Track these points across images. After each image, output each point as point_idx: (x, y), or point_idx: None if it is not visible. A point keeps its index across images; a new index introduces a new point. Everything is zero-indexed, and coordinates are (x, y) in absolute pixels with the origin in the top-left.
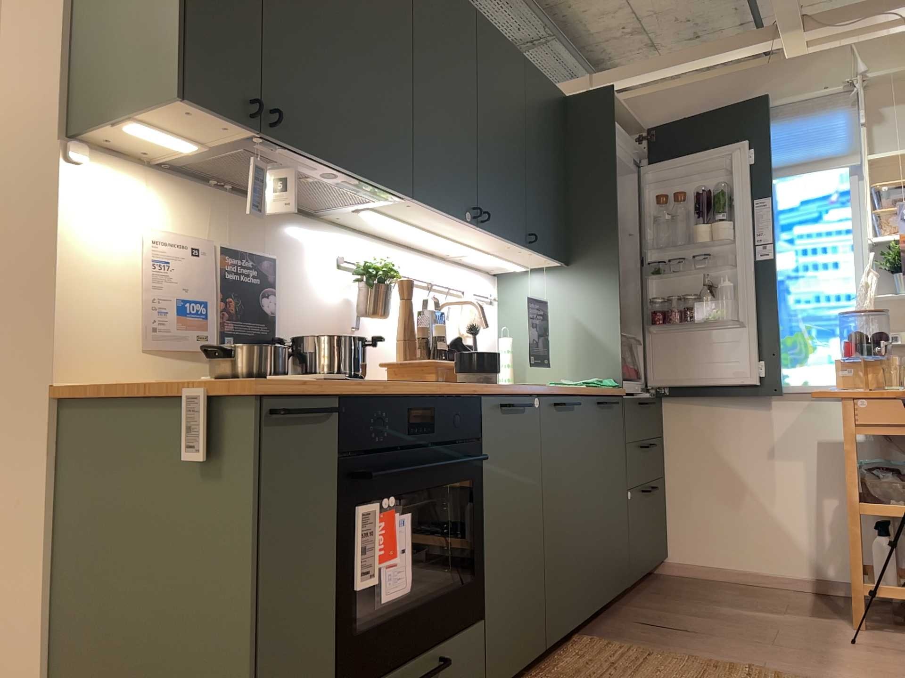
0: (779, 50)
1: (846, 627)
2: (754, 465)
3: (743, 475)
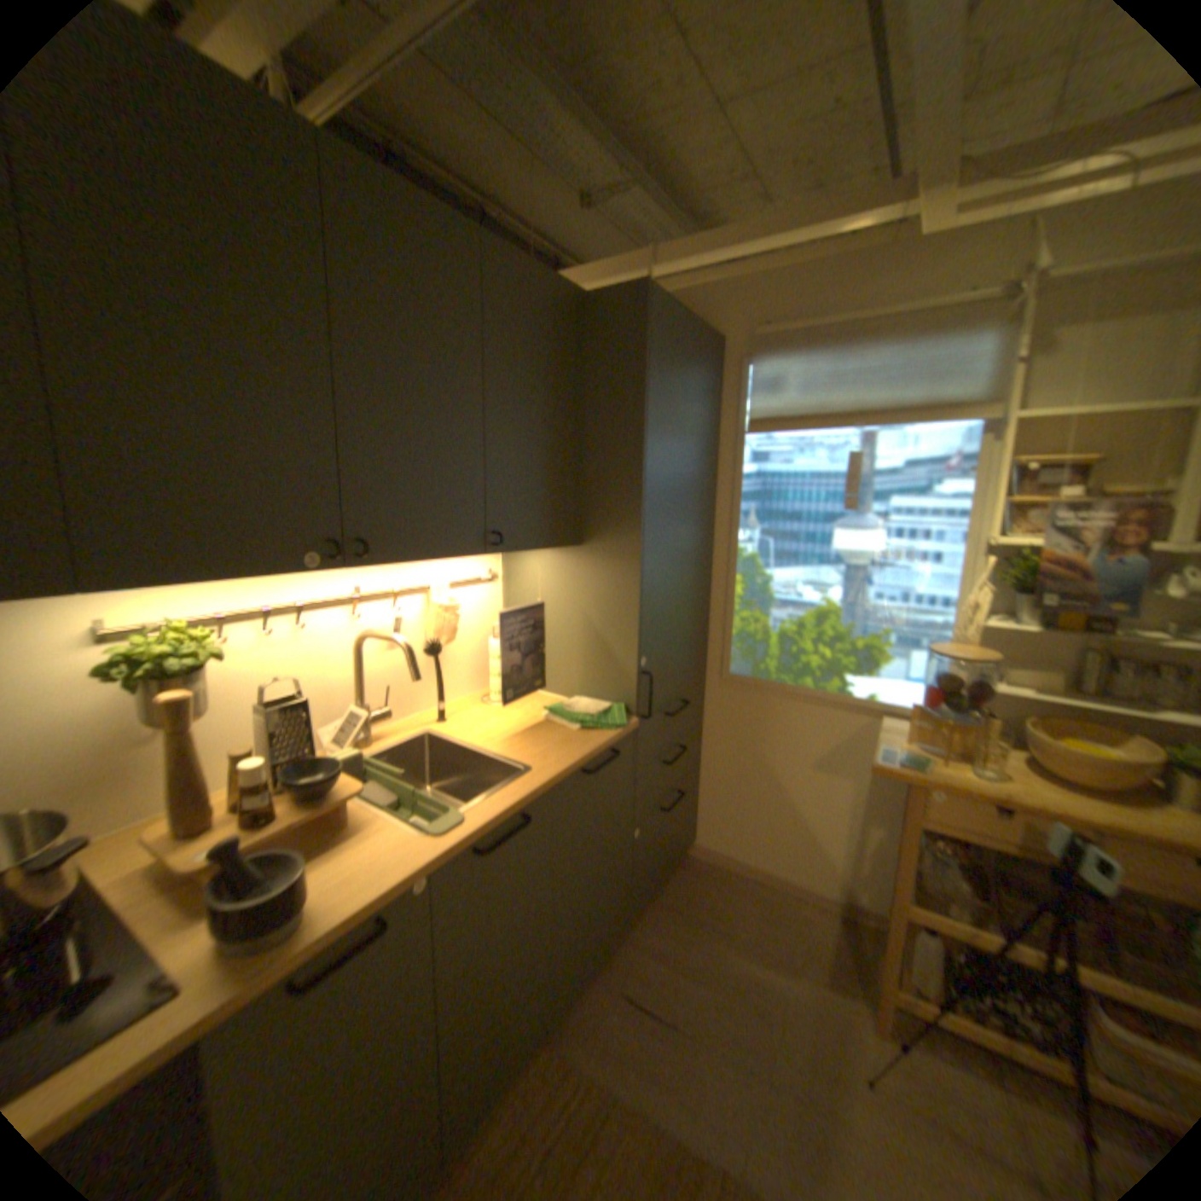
0: (918, 215)
1: (865, 1027)
2: (796, 774)
3: (782, 782)
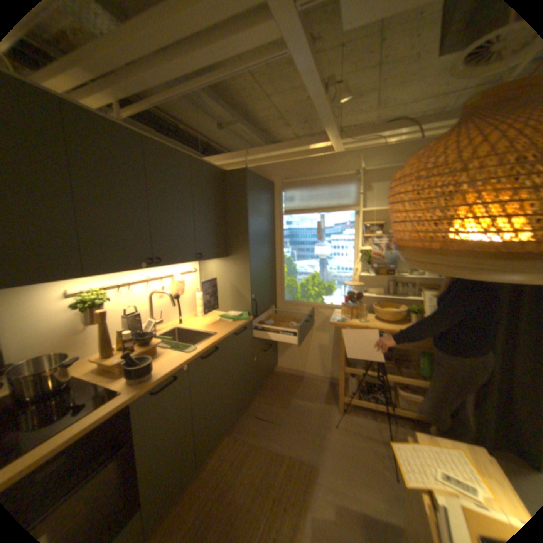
0: (332, 146)
1: (335, 413)
2: (310, 334)
3: (306, 337)
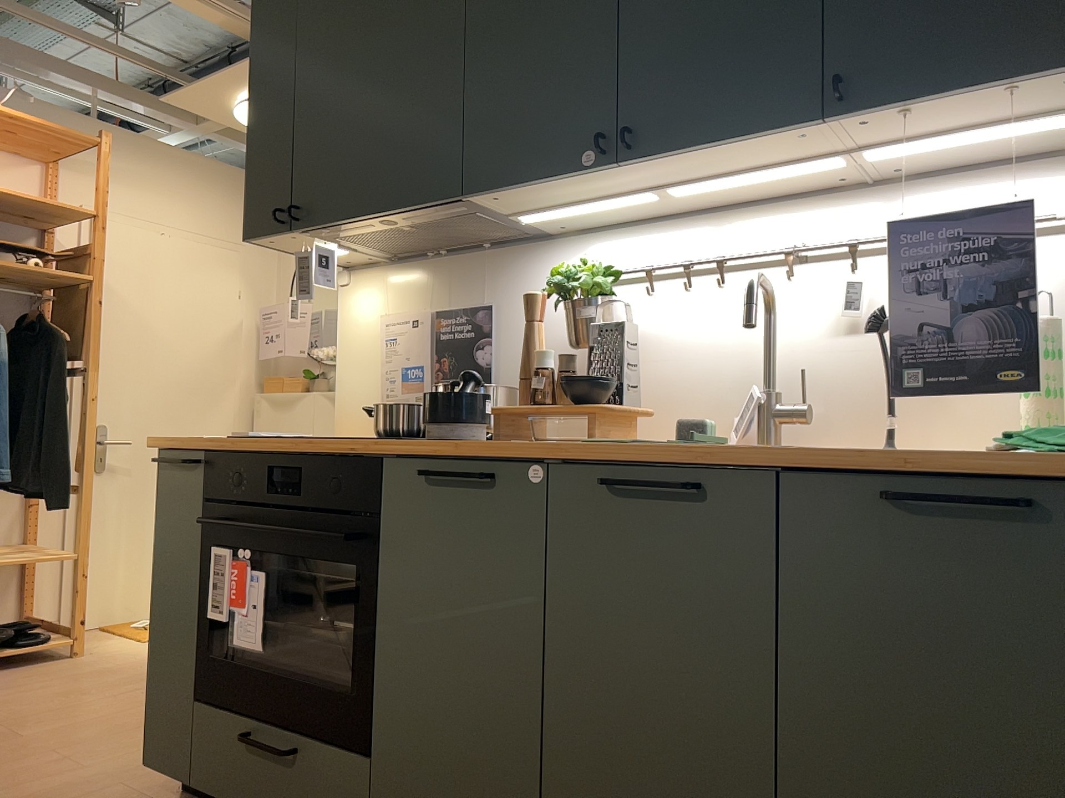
0: None
1: None
2: None
3: None
